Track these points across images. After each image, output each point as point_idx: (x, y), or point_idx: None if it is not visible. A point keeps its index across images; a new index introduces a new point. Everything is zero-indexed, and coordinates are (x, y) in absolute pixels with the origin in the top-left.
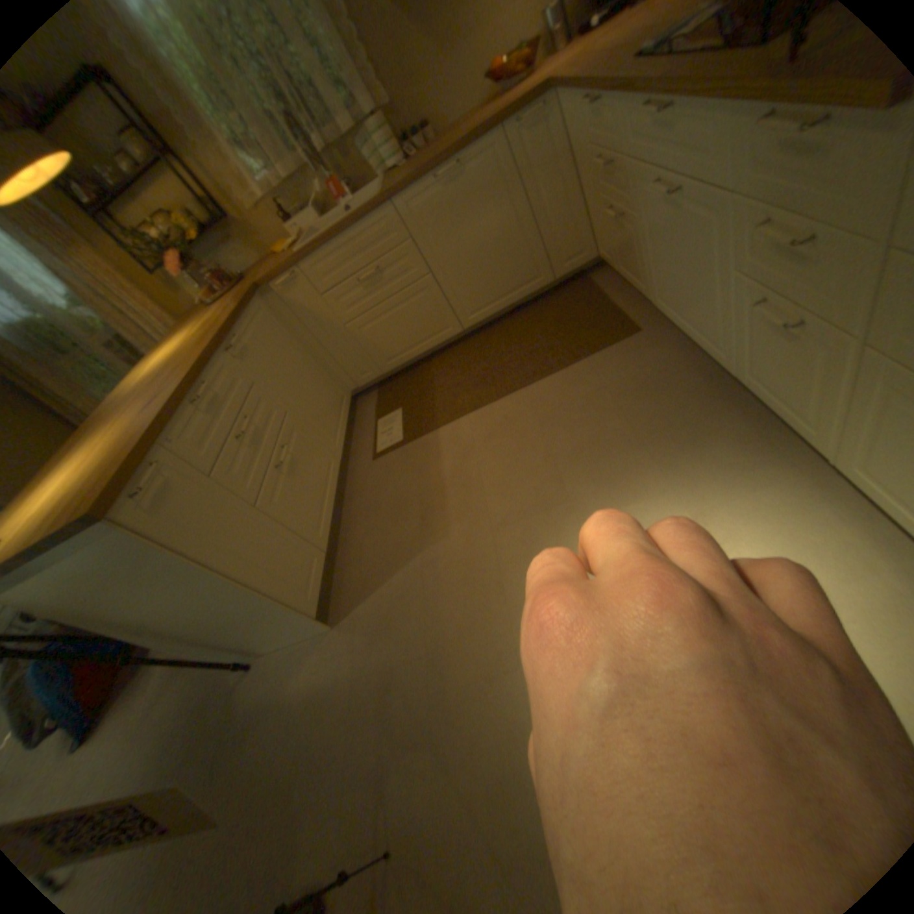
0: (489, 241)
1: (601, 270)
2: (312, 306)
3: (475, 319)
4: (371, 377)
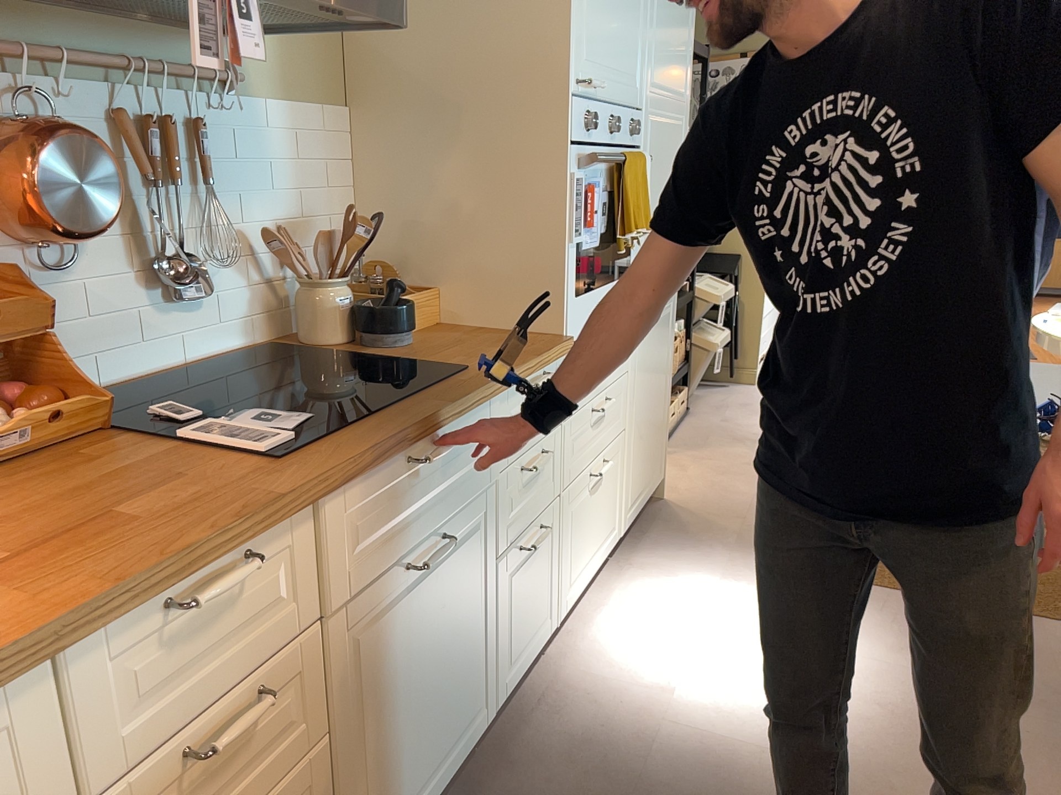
0: None
1: None
2: None
3: None
4: None
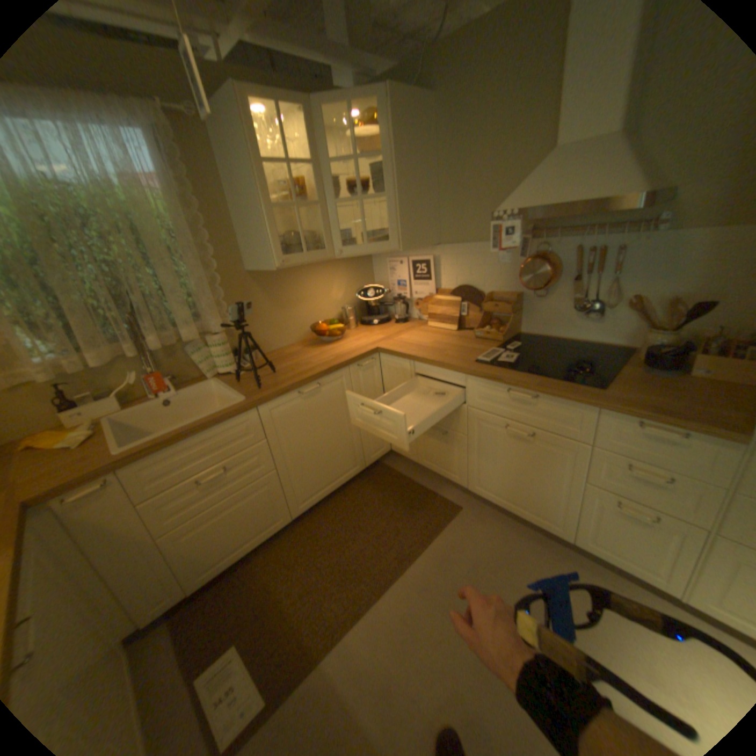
0: (326, 442)
1: (389, 459)
2: (111, 525)
3: (303, 509)
4: (164, 608)
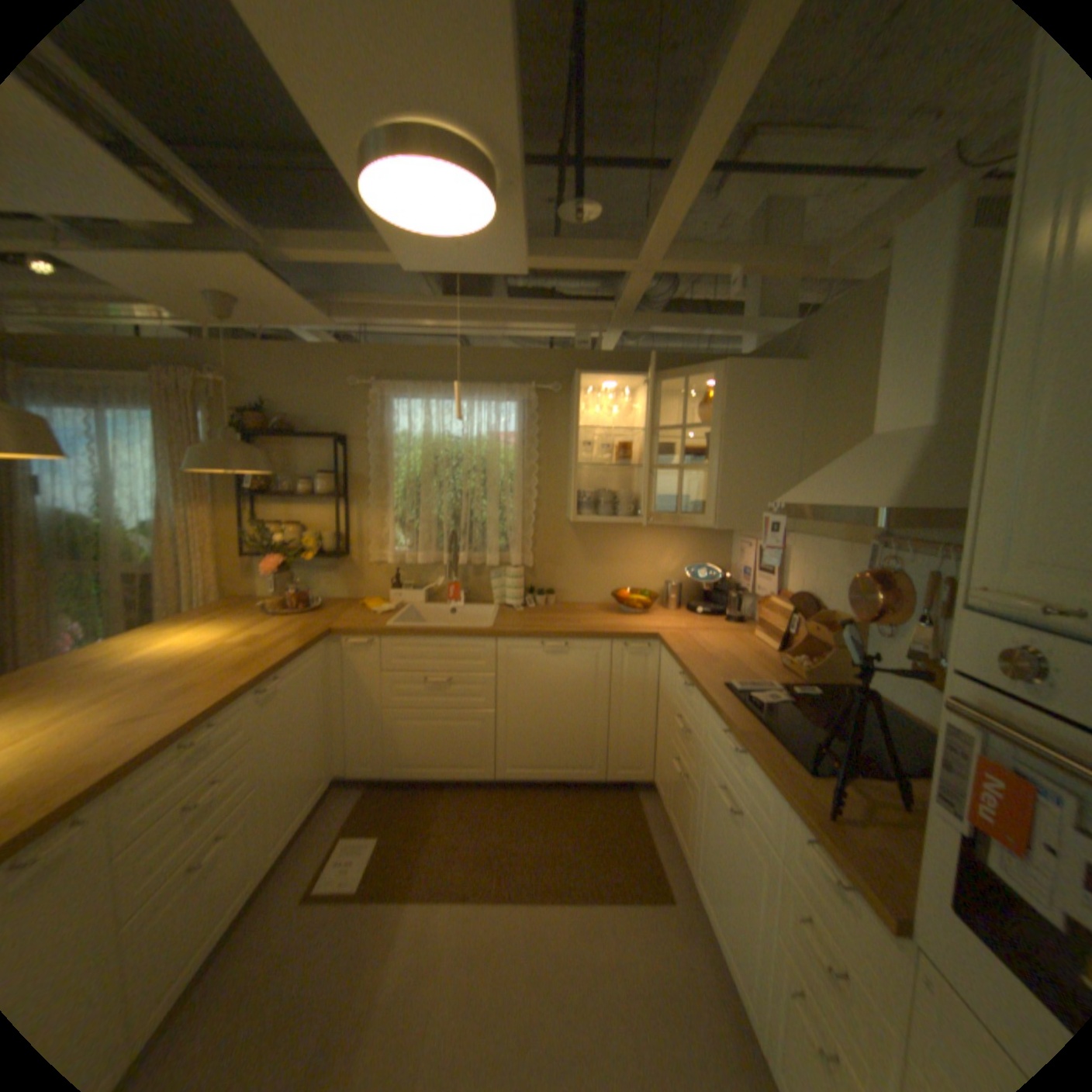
0: (559, 715)
1: (649, 796)
2: (363, 675)
3: (510, 775)
4: (366, 773)
